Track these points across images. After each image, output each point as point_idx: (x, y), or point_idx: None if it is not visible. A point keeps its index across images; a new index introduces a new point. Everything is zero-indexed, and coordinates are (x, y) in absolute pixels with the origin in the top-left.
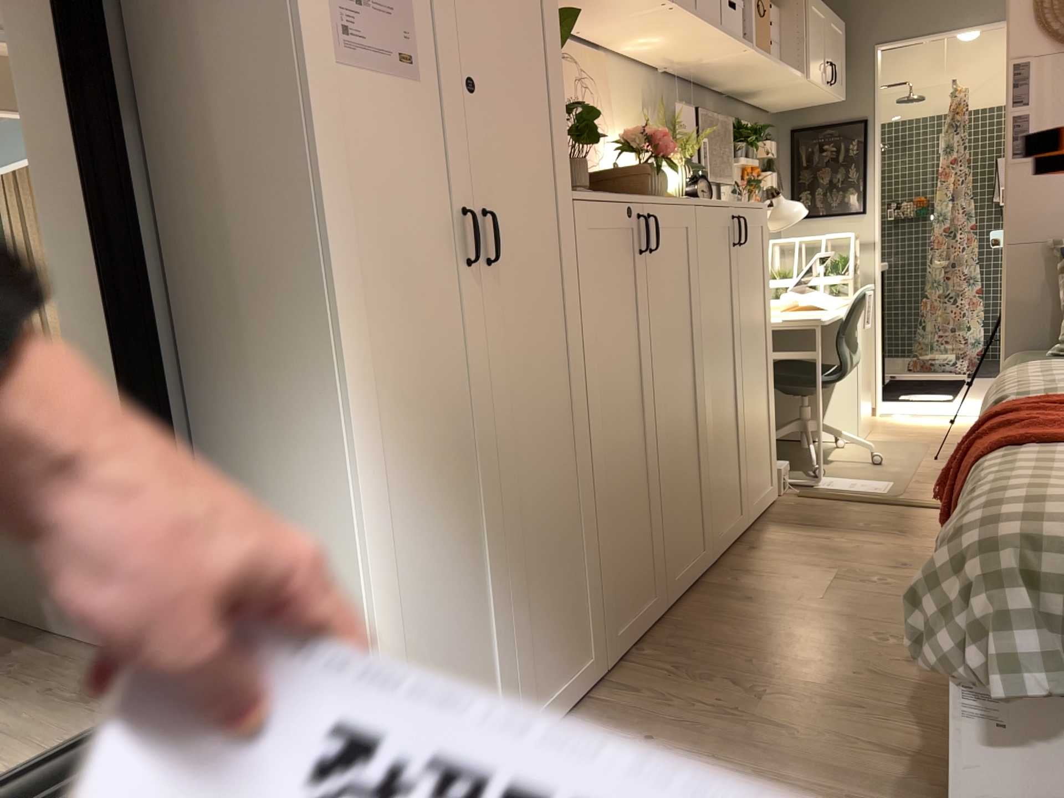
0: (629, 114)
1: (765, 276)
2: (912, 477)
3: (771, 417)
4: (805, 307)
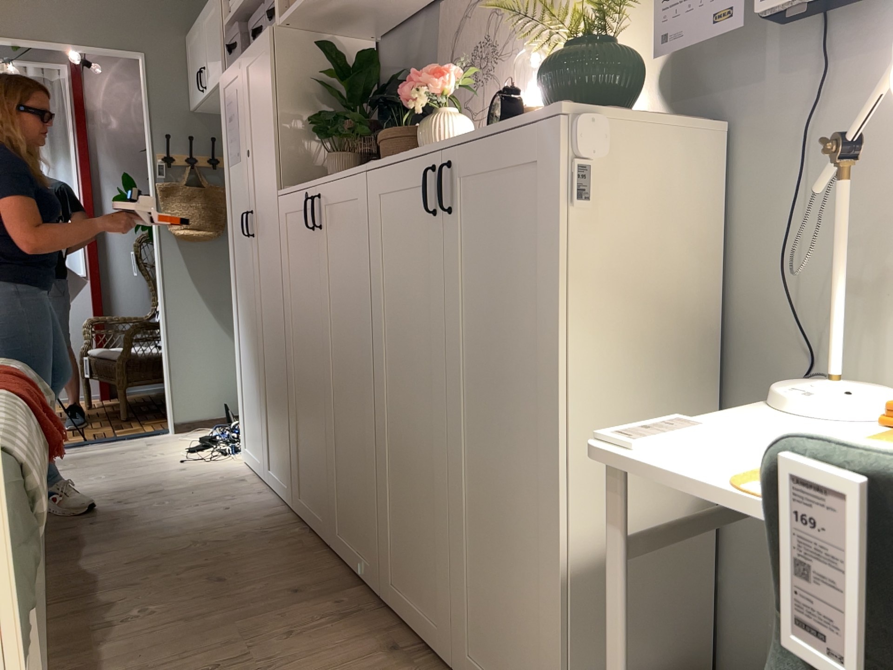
0: None
1: (558, 283)
2: None
3: (557, 610)
4: None
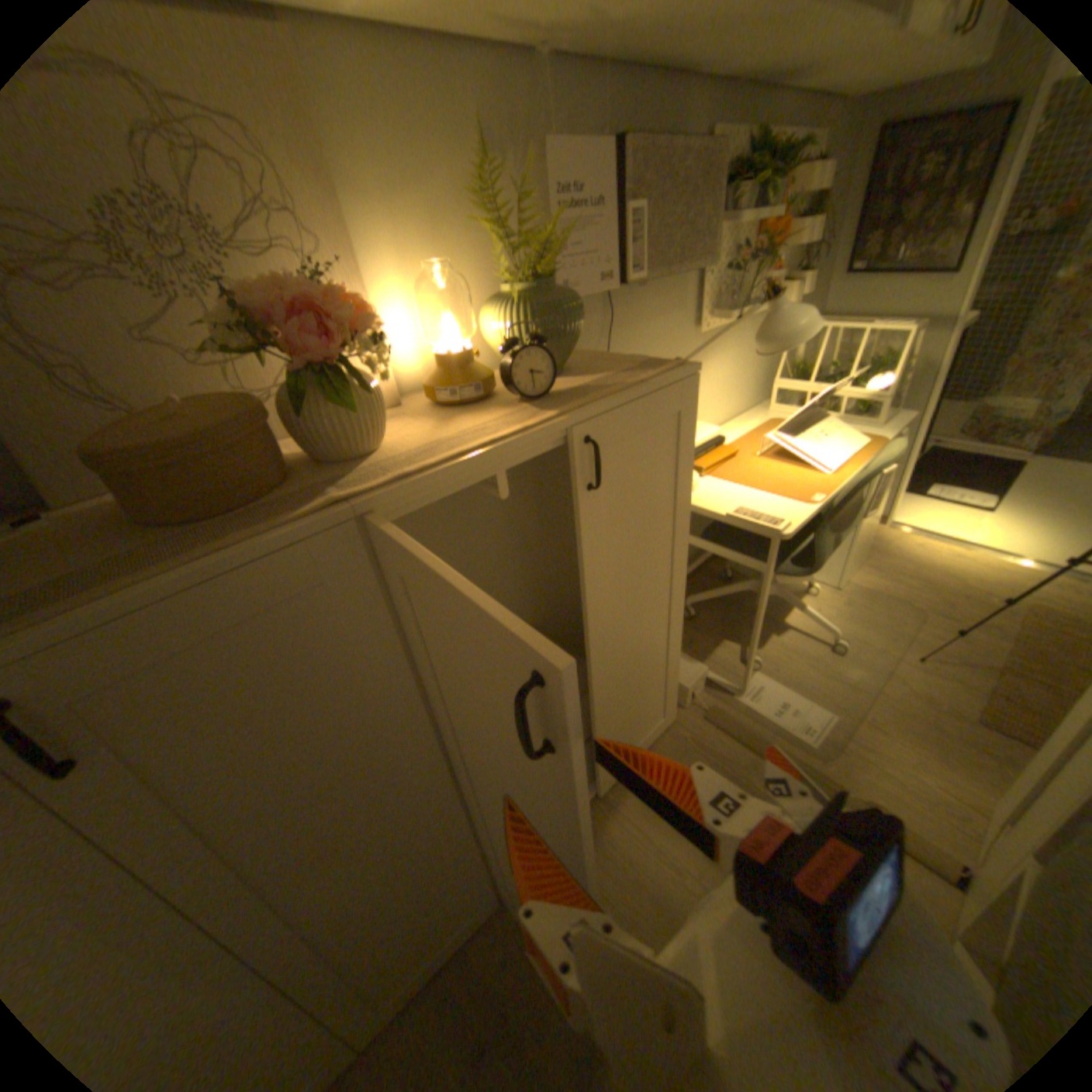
0: (448, 176)
1: (689, 486)
2: (874, 714)
3: (677, 653)
4: (800, 458)
